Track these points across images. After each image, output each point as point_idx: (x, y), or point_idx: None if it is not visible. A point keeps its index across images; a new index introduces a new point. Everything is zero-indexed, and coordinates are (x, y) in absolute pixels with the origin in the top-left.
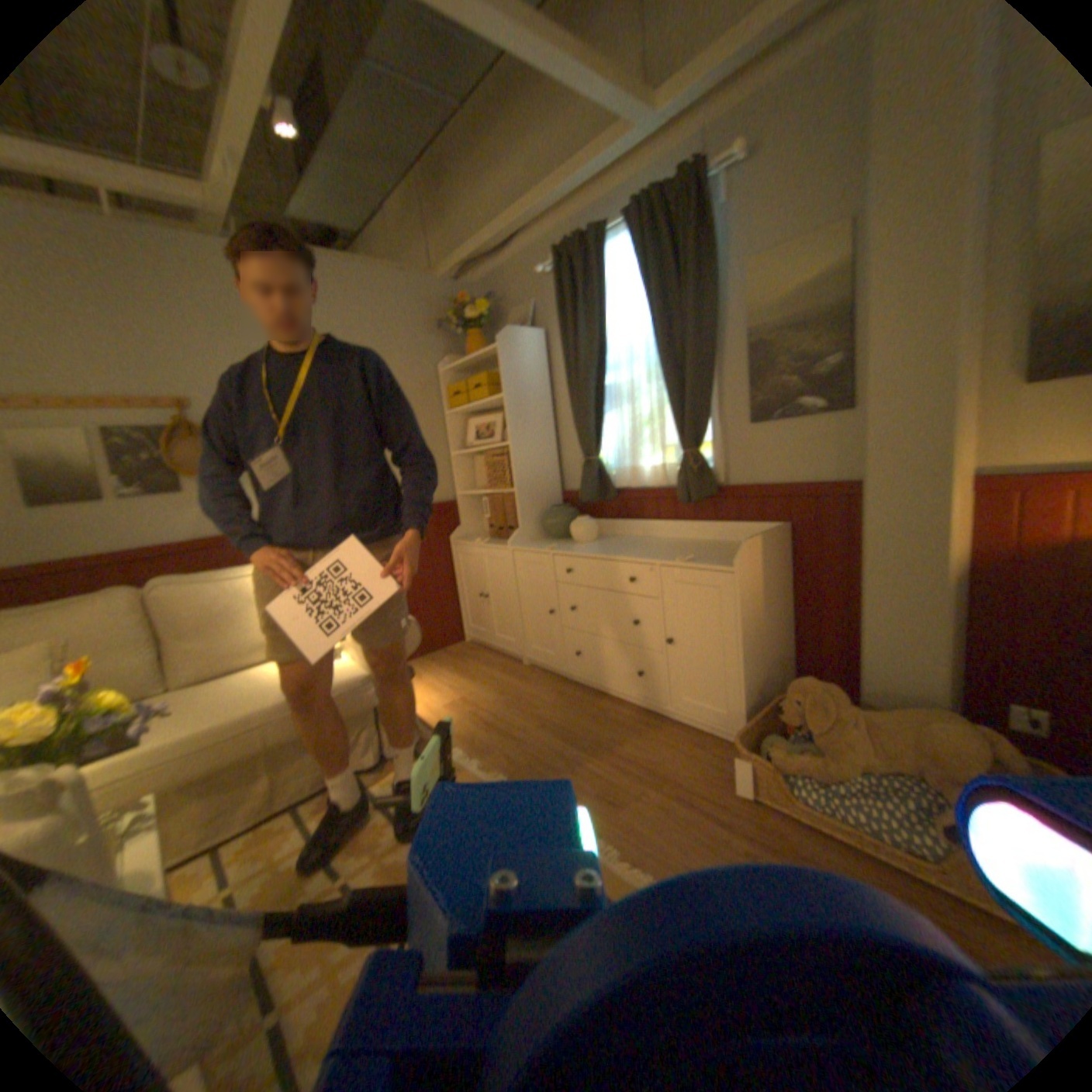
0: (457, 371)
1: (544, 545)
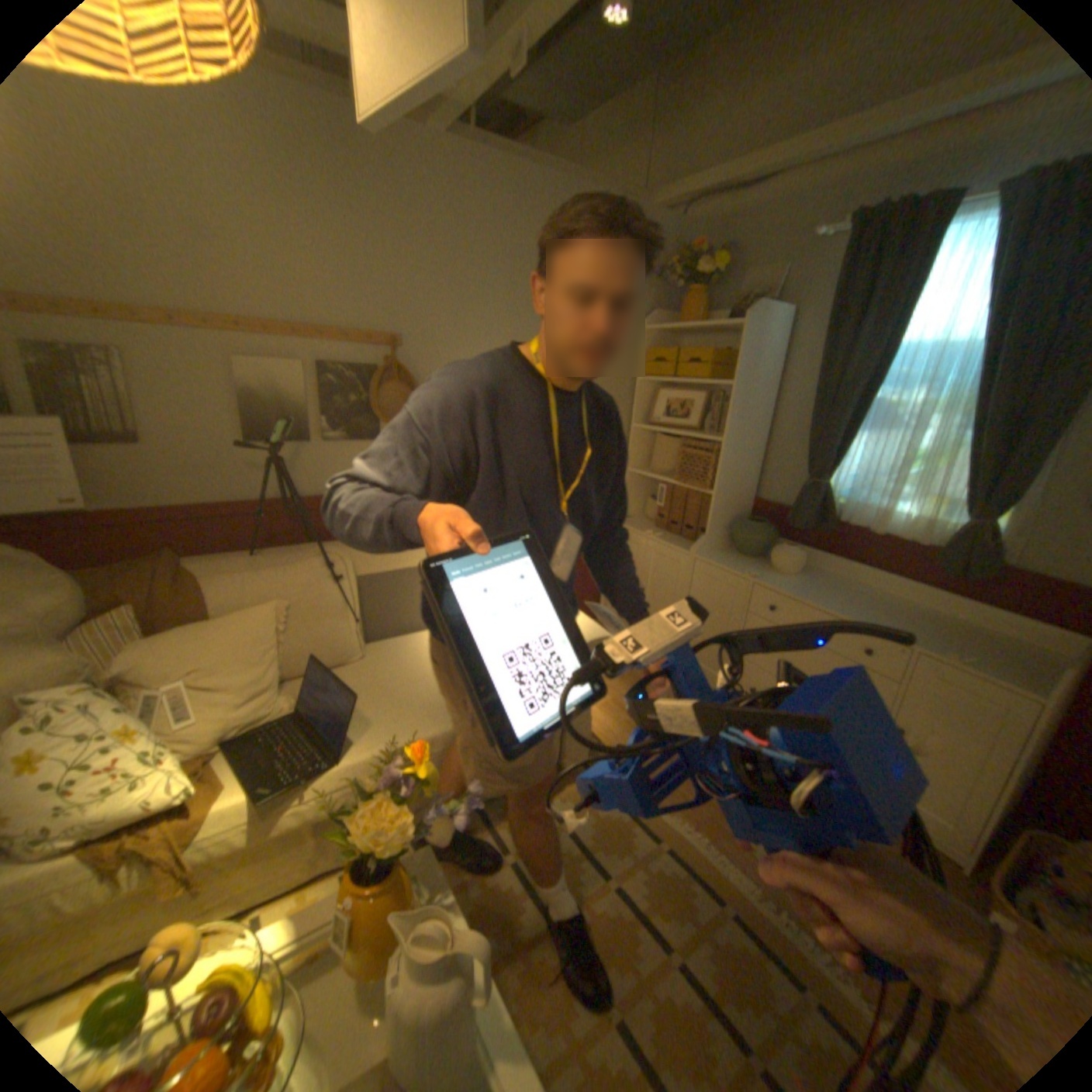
0: (661, 331)
1: (736, 564)
